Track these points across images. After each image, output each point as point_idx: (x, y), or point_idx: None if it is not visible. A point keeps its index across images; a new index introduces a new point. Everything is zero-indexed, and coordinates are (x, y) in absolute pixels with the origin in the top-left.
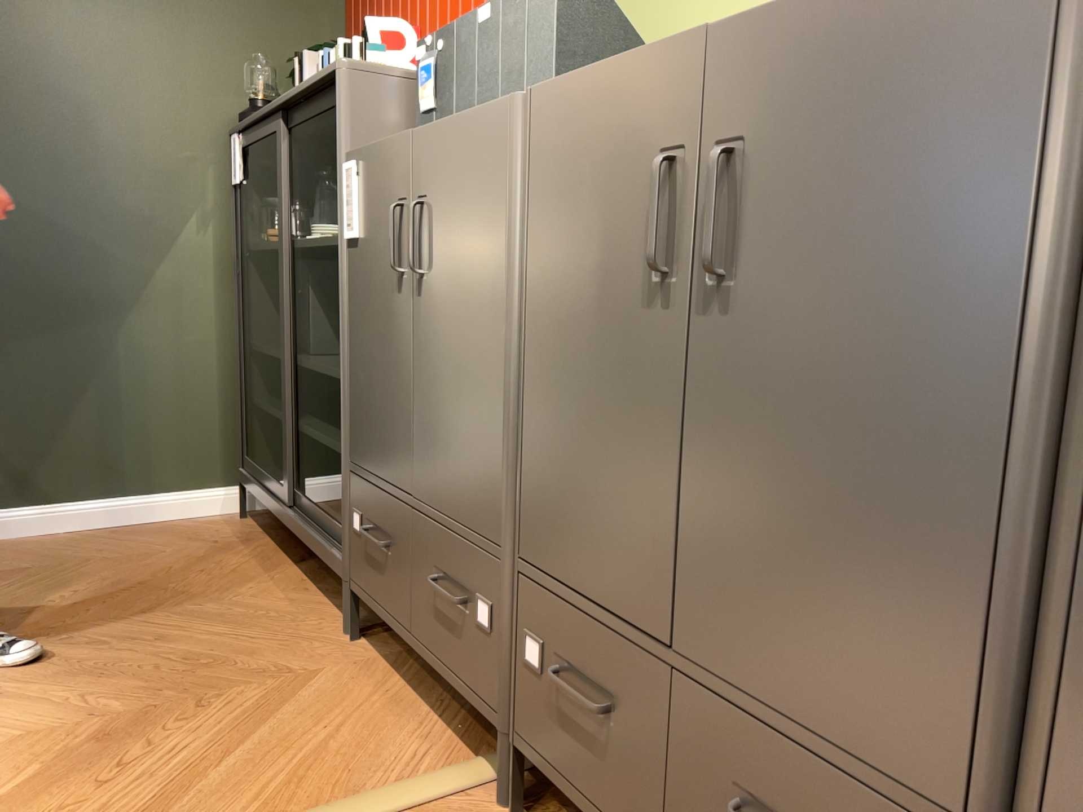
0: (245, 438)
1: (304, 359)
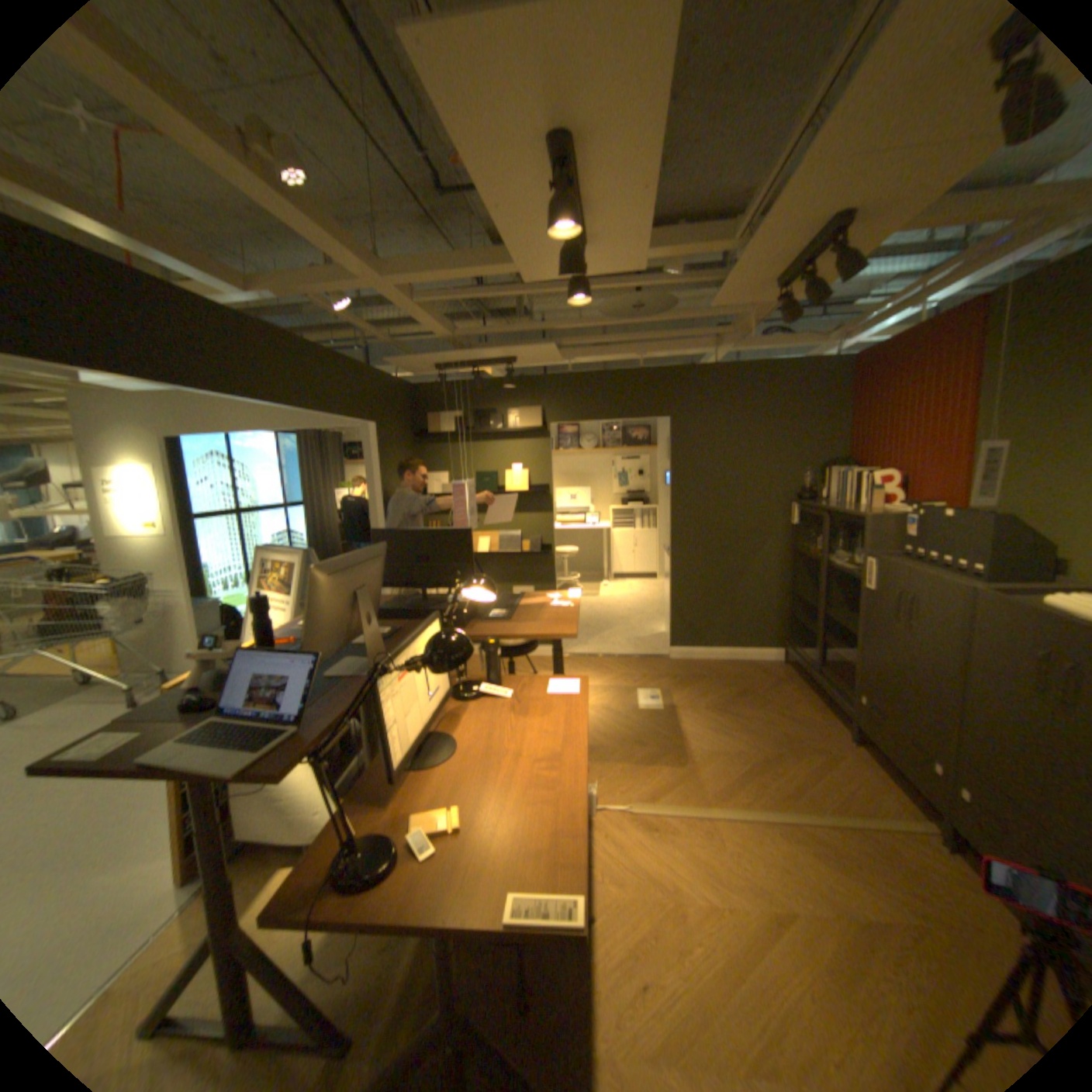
0: (791, 632)
1: (831, 613)
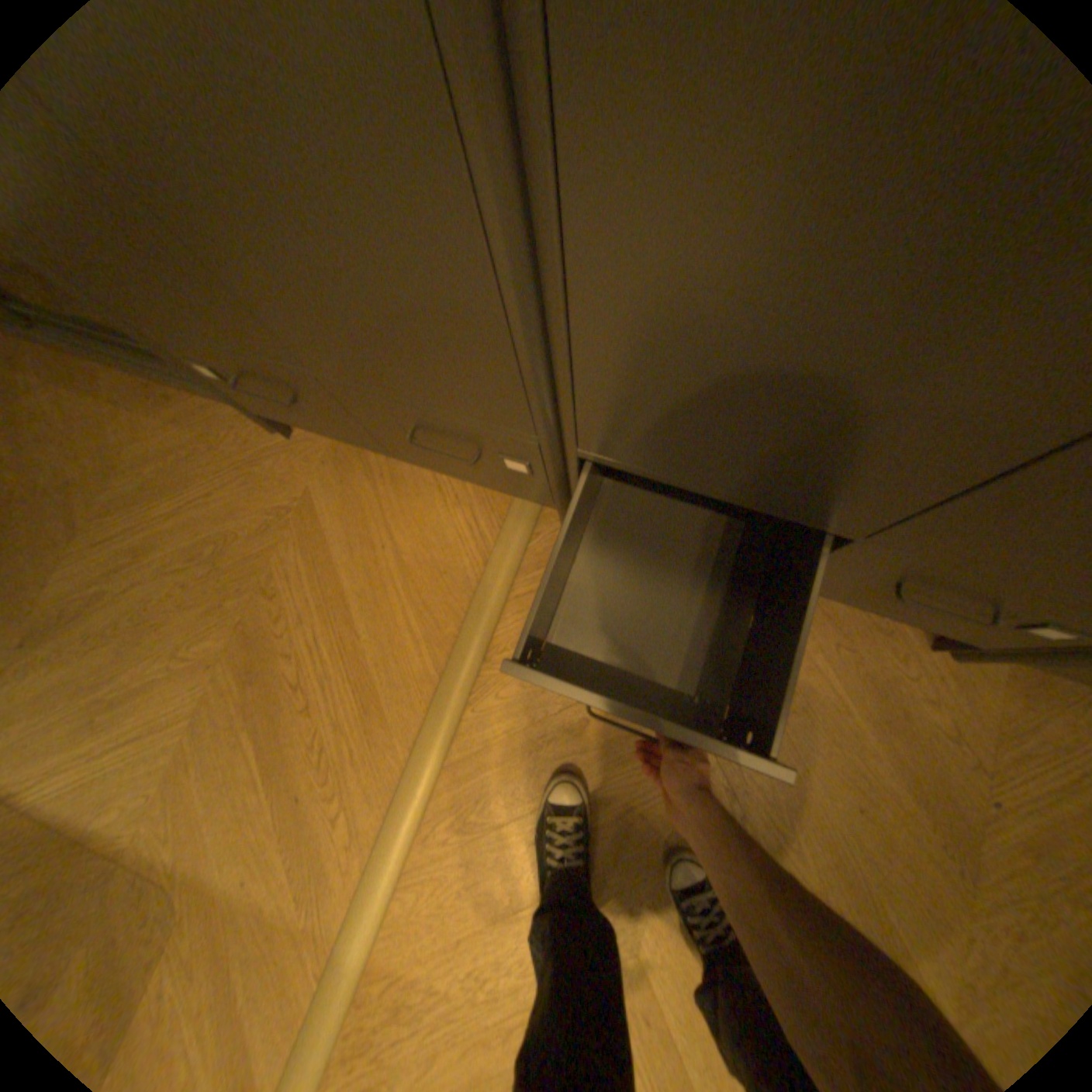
0: None
1: None
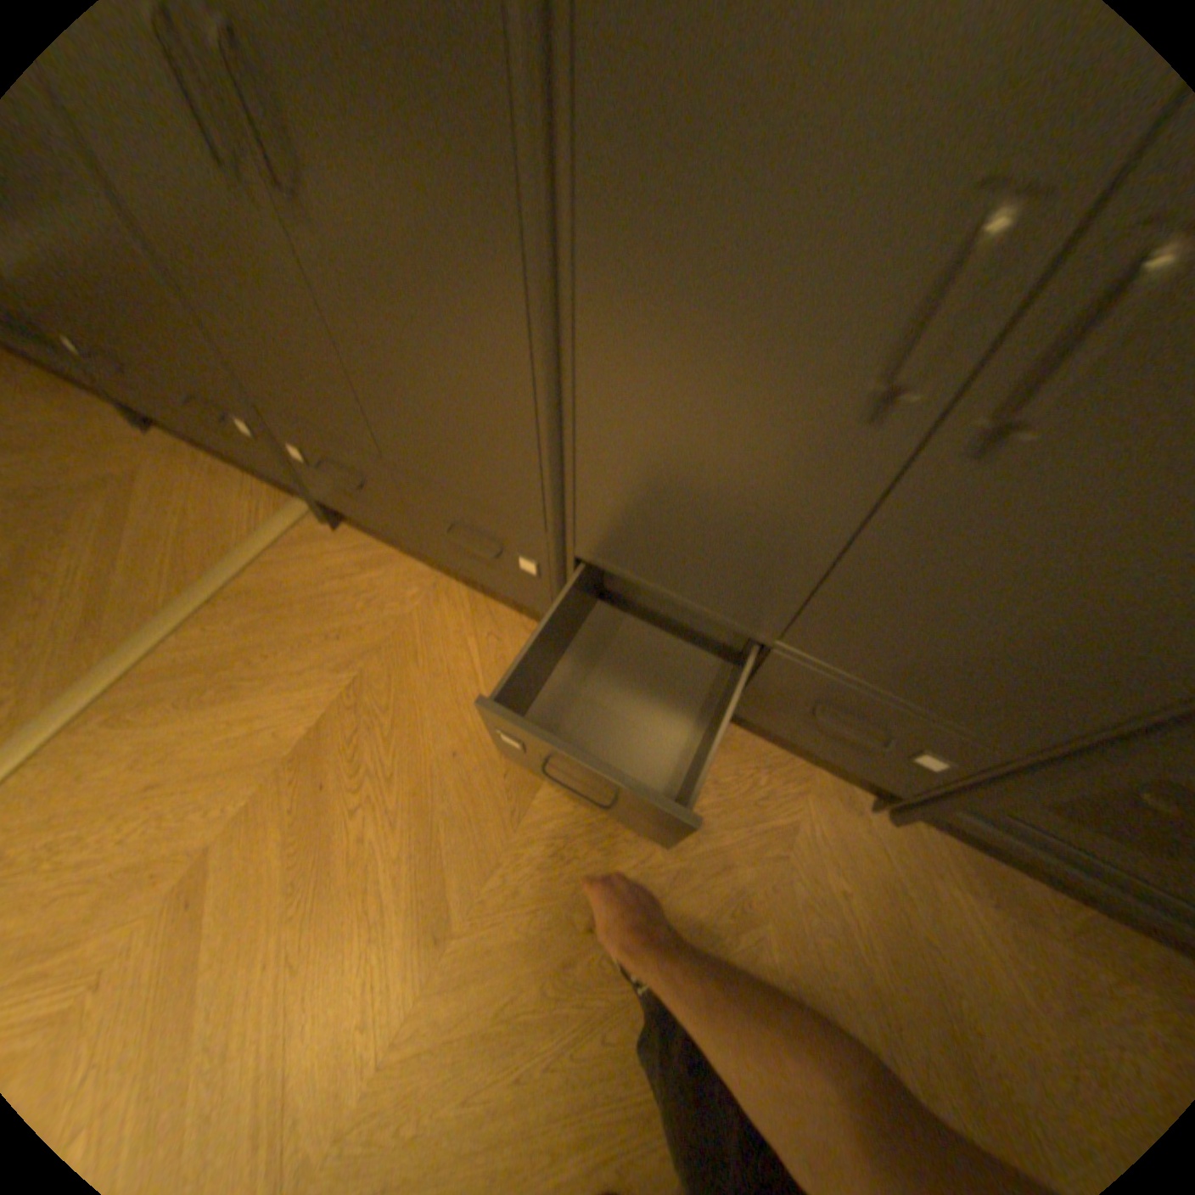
0: None
1: None
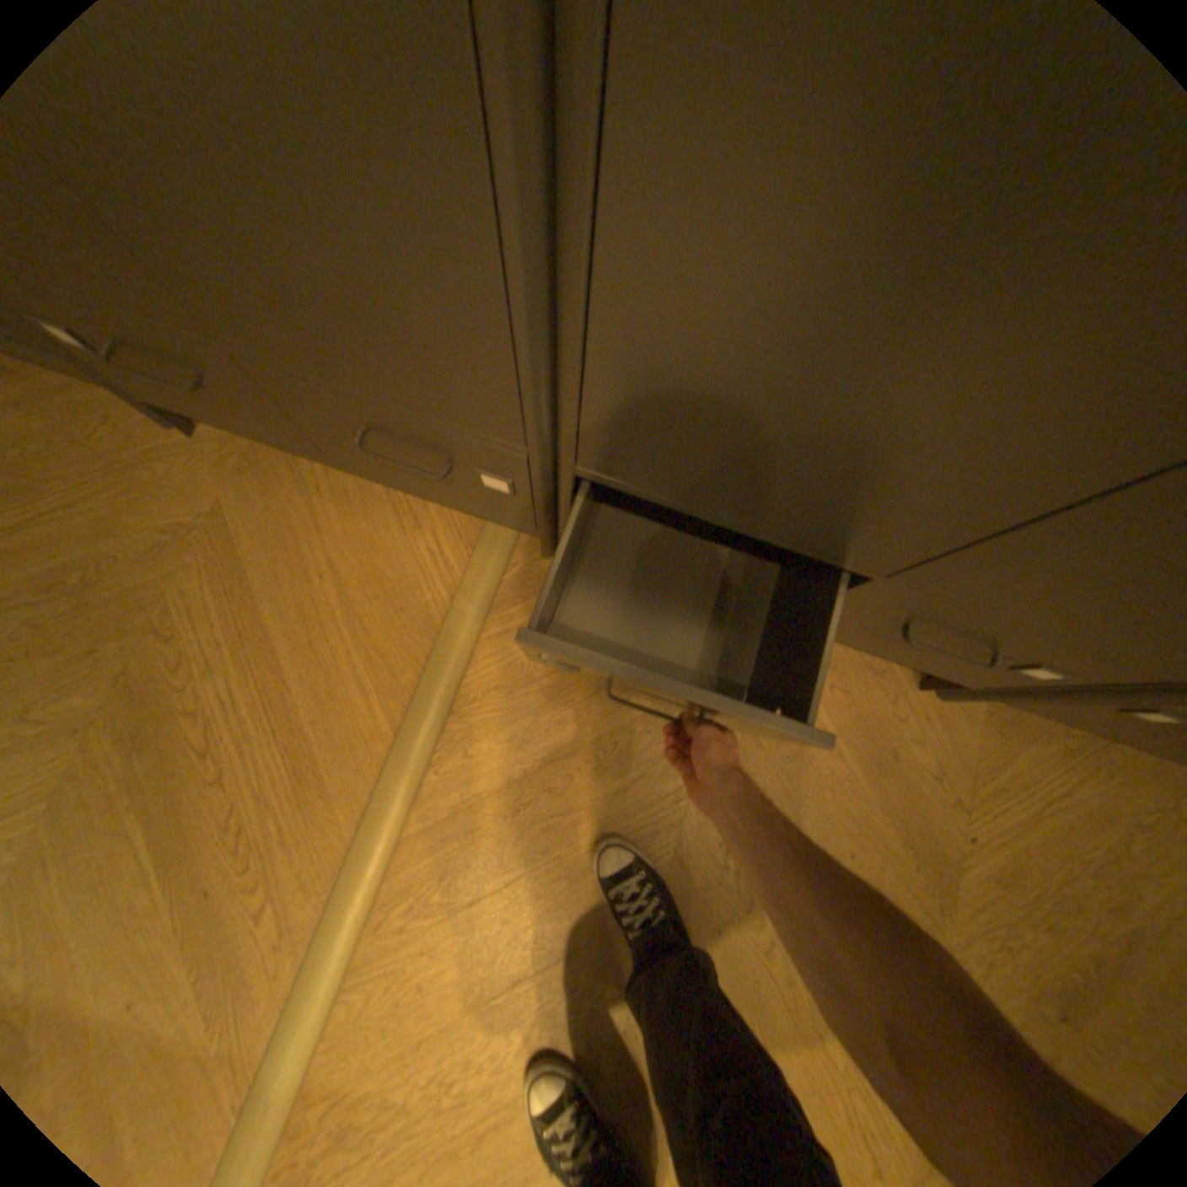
0: None
1: None
